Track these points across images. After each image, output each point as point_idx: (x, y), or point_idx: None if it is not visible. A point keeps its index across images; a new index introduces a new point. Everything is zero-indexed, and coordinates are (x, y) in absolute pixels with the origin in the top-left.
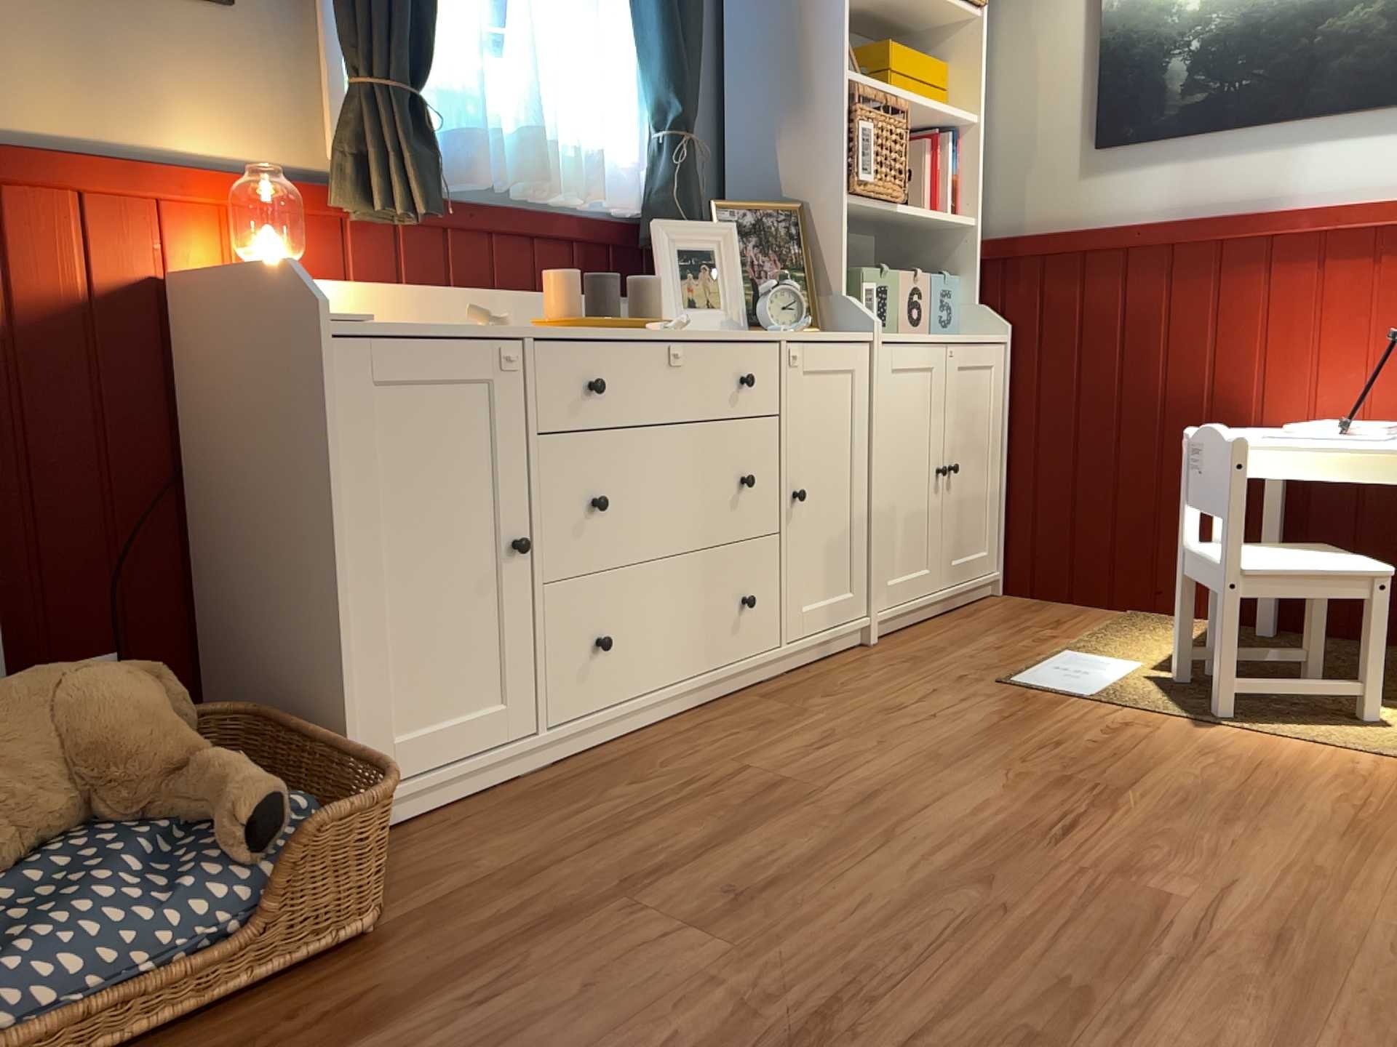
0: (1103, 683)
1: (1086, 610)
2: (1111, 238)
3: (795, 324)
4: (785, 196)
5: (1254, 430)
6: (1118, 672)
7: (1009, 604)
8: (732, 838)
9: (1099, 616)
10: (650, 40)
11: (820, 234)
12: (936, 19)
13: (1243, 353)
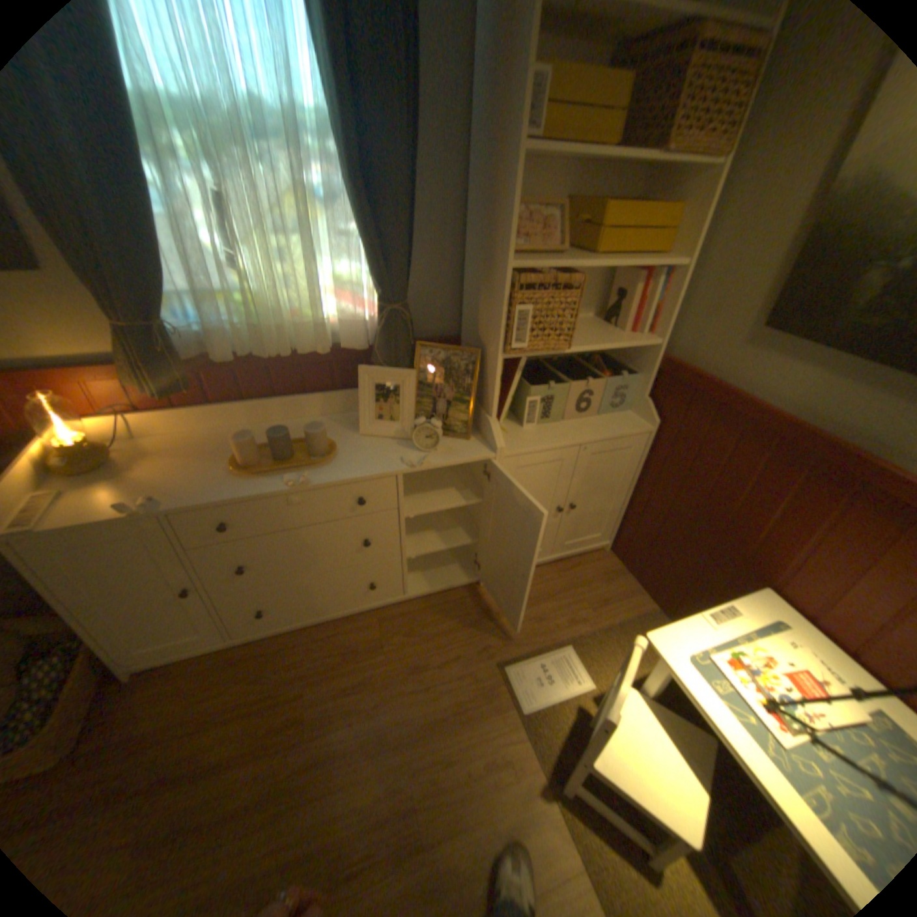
0: (547, 703)
1: (637, 596)
2: (743, 406)
3: (432, 449)
4: (479, 337)
5: (765, 604)
6: (570, 693)
7: (601, 566)
8: (228, 767)
9: (637, 608)
10: (361, 238)
11: (488, 374)
12: (680, 163)
13: (797, 545)
